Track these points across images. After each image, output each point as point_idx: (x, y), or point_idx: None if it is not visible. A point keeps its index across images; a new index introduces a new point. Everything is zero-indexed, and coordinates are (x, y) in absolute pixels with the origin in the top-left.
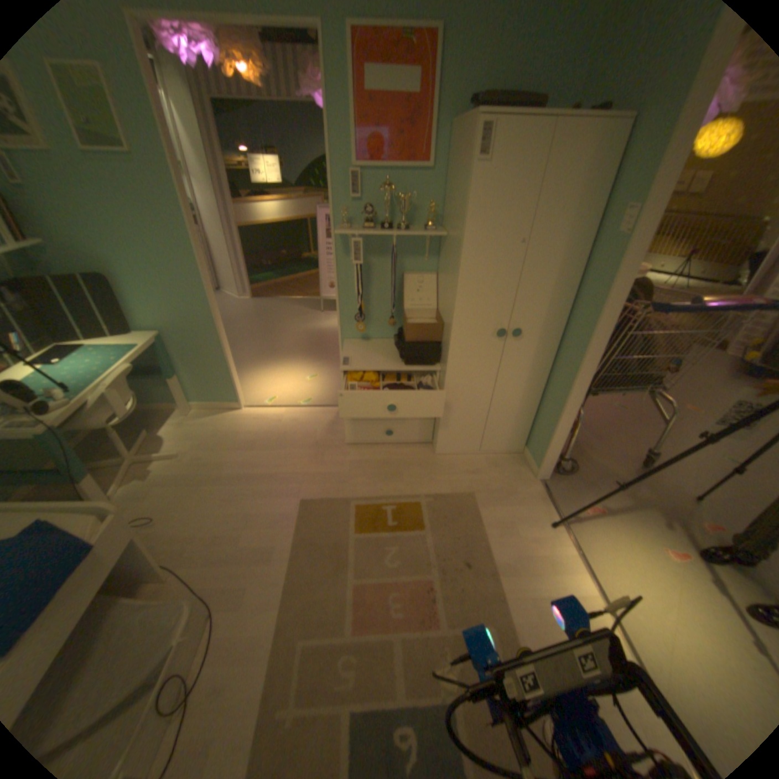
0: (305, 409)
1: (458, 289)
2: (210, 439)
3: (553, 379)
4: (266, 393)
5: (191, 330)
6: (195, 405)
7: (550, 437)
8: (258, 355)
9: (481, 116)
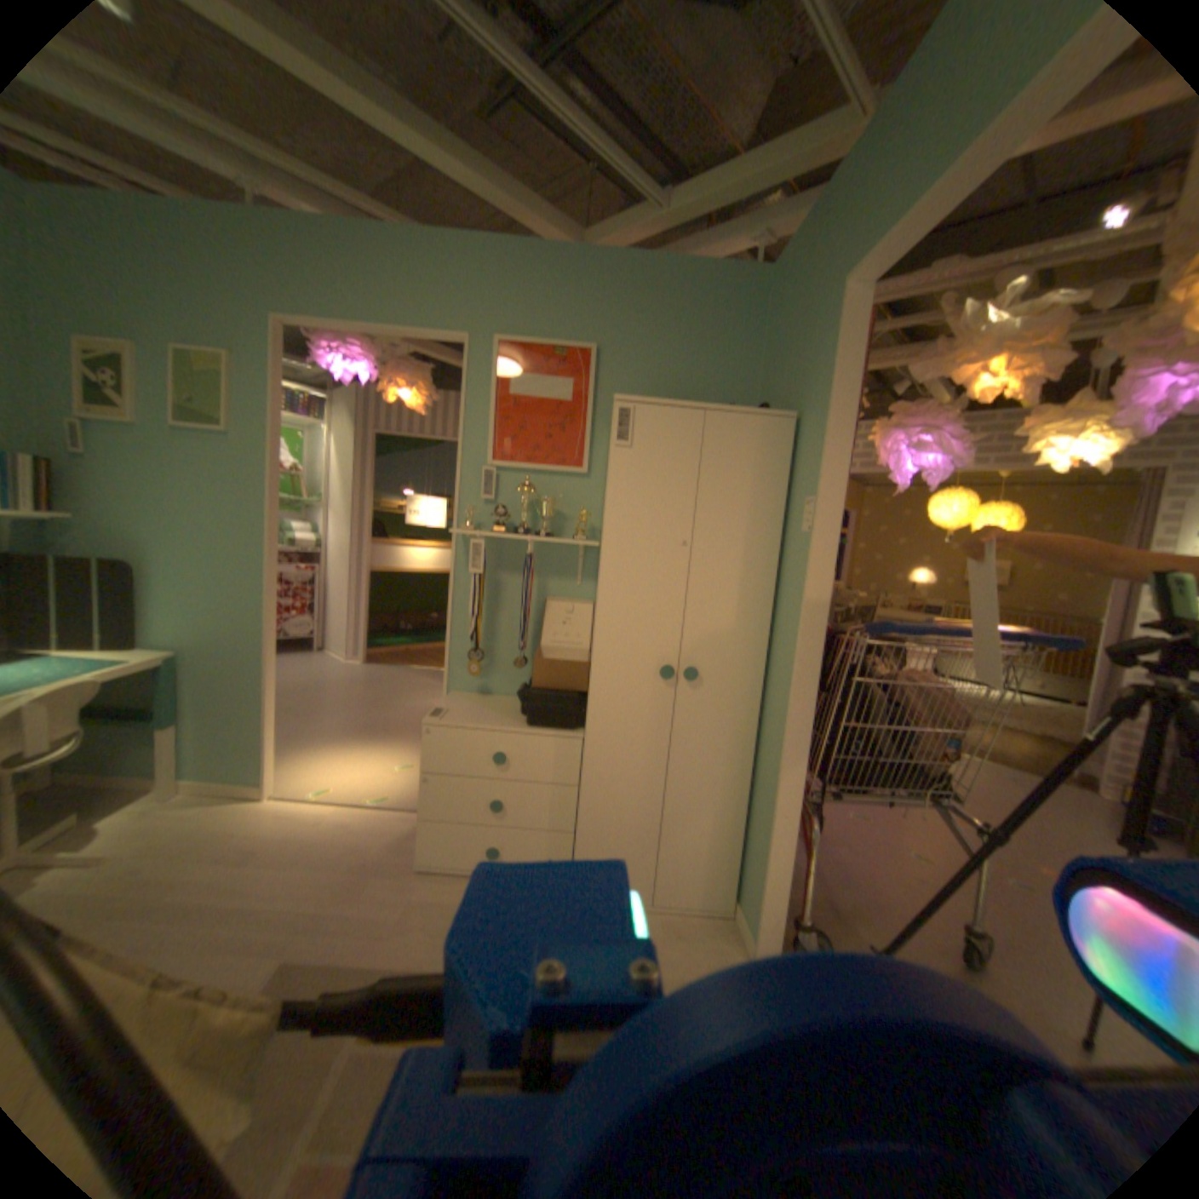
0: (369, 813)
1: (598, 602)
2: (178, 843)
3: (761, 763)
4: (317, 784)
5: (224, 657)
6: (187, 787)
7: (765, 873)
8: (334, 732)
9: (616, 403)
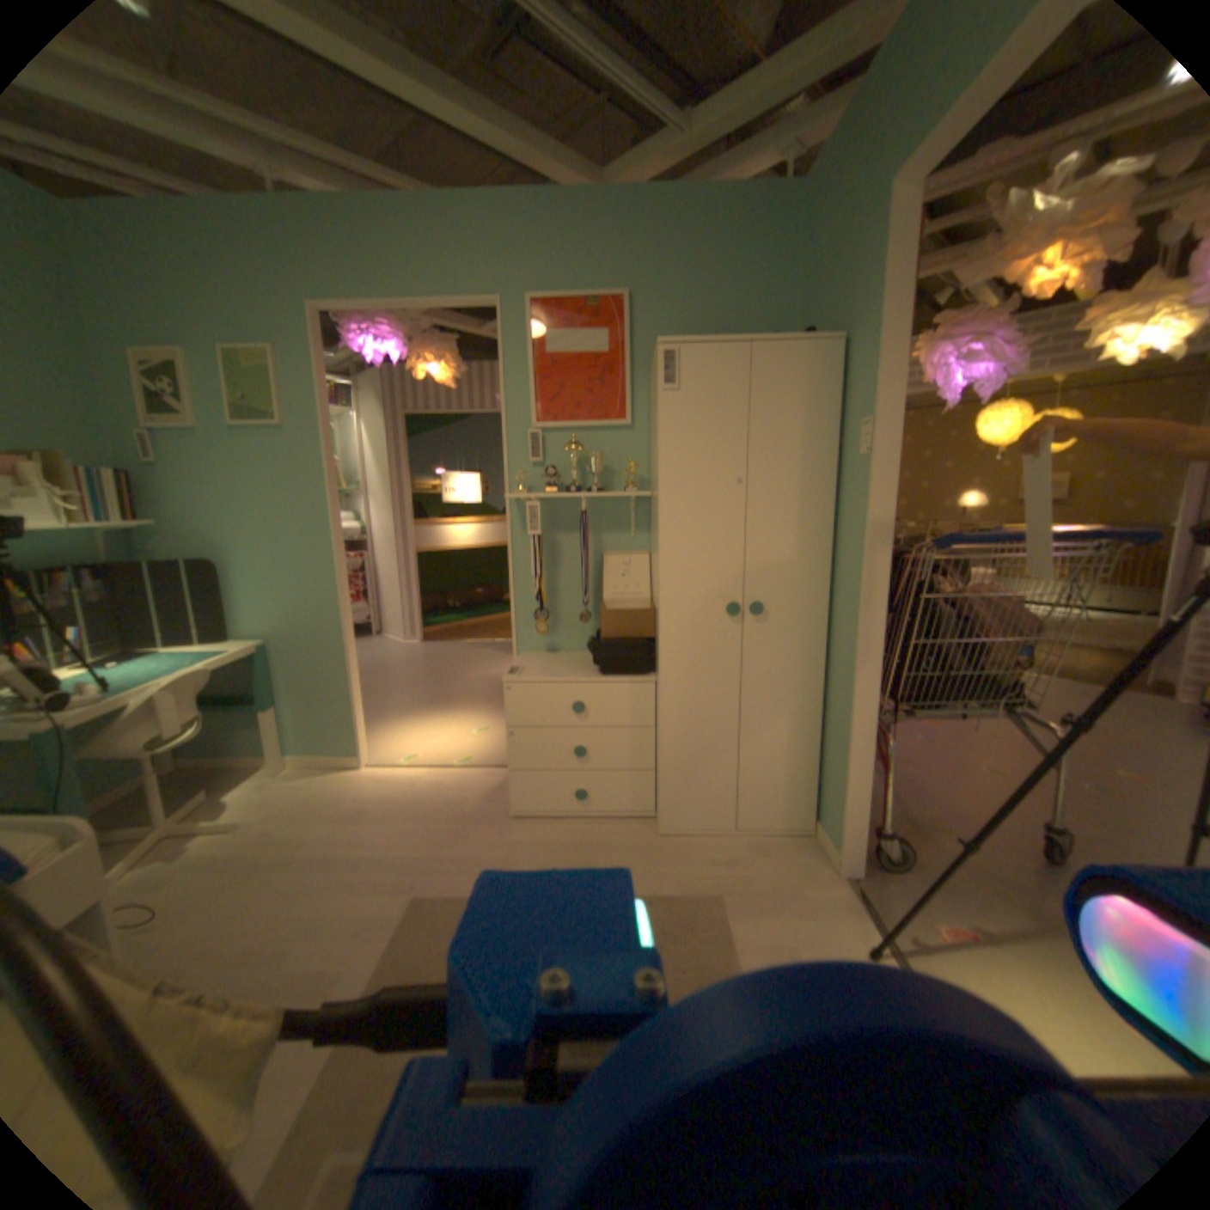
0: (458, 770)
1: (660, 547)
2: (296, 808)
3: (832, 688)
4: (405, 750)
5: (308, 640)
6: (292, 761)
7: (844, 788)
8: (409, 704)
9: (660, 346)
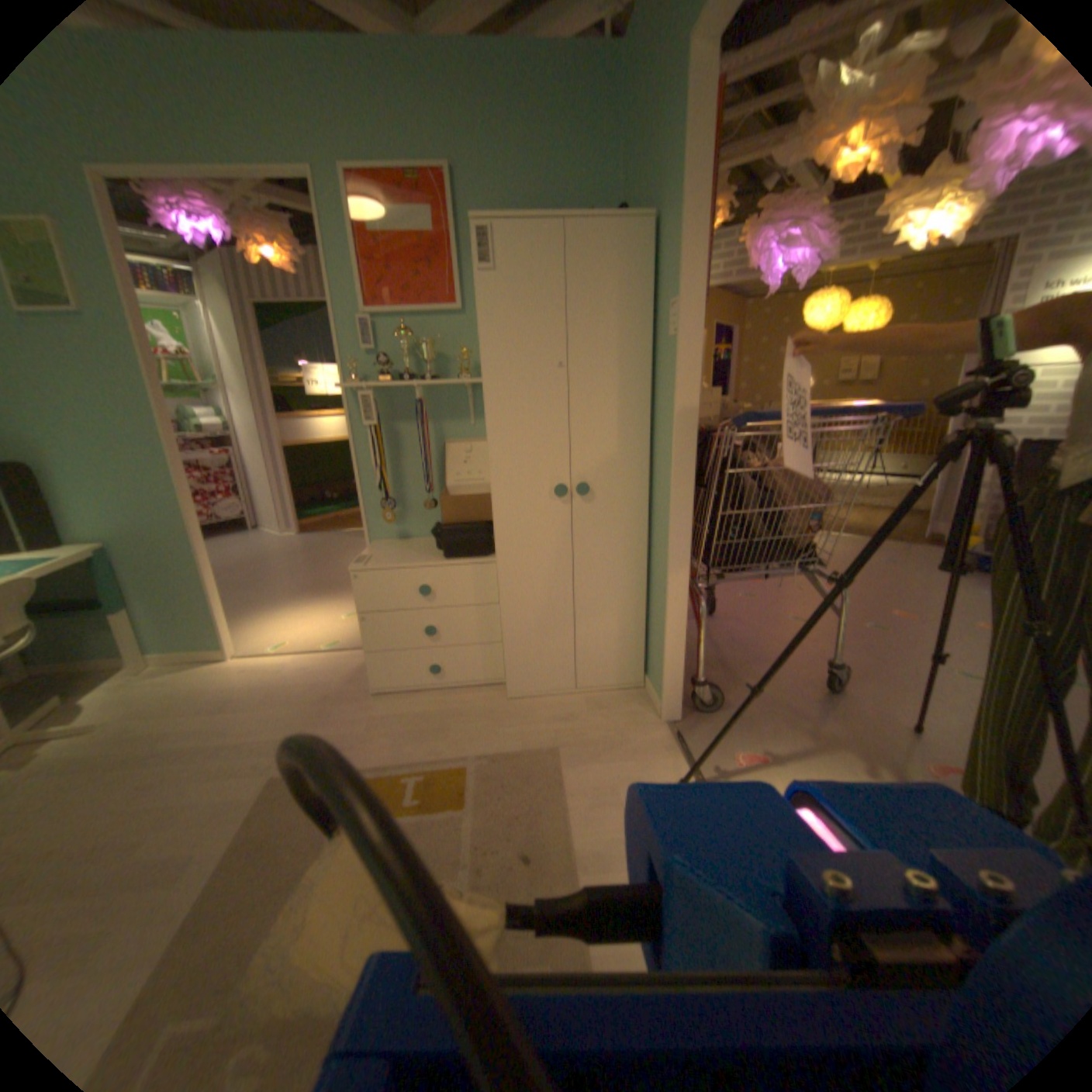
0: (323, 654)
1: (488, 433)
2: (157, 704)
3: (653, 558)
4: (273, 639)
5: (150, 540)
6: (153, 659)
7: (663, 646)
8: (281, 594)
9: (471, 221)
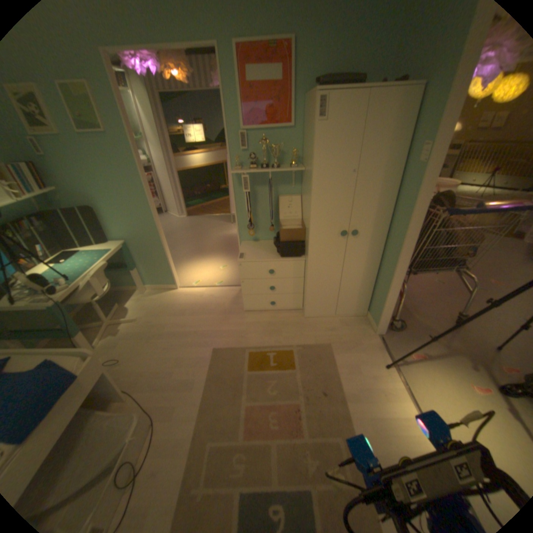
0: (218, 288)
1: (312, 205)
2: (157, 309)
3: (384, 264)
4: (194, 278)
5: (144, 239)
6: (148, 287)
7: (383, 304)
8: (190, 253)
9: (319, 92)
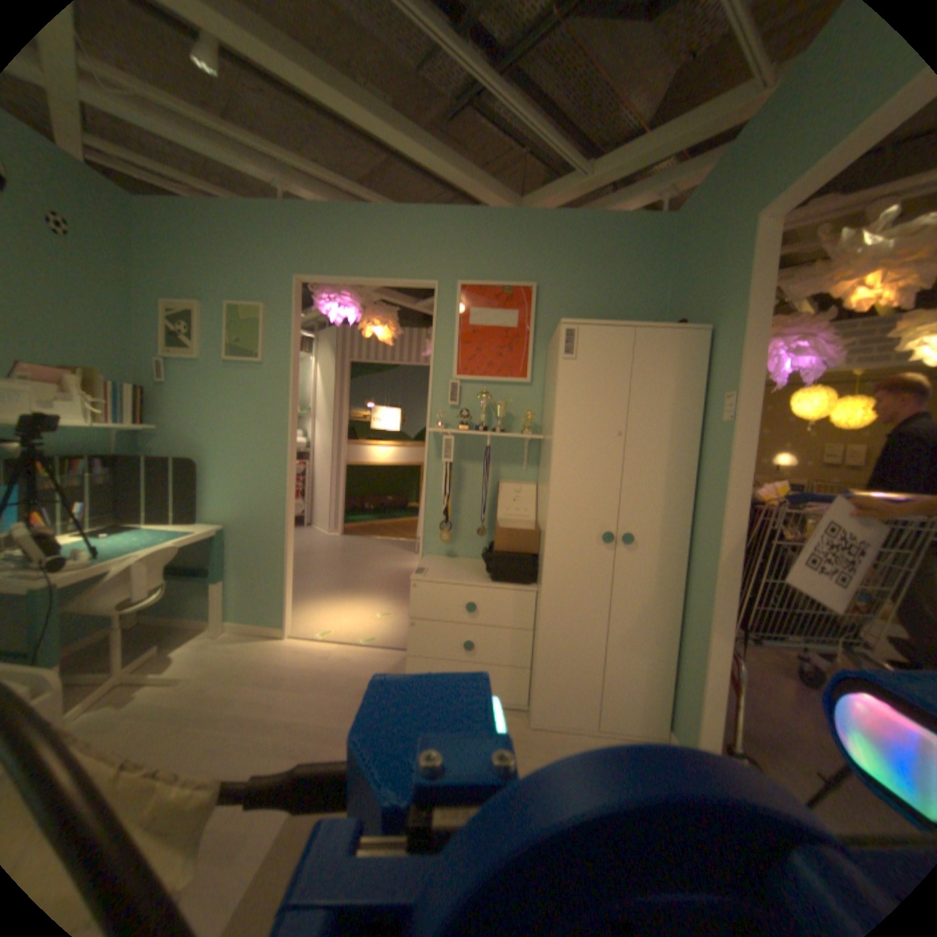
0: (363, 649)
1: (551, 481)
2: (229, 670)
3: (691, 613)
4: (321, 626)
5: (258, 529)
6: (230, 627)
7: (701, 706)
8: (328, 587)
9: (564, 325)
